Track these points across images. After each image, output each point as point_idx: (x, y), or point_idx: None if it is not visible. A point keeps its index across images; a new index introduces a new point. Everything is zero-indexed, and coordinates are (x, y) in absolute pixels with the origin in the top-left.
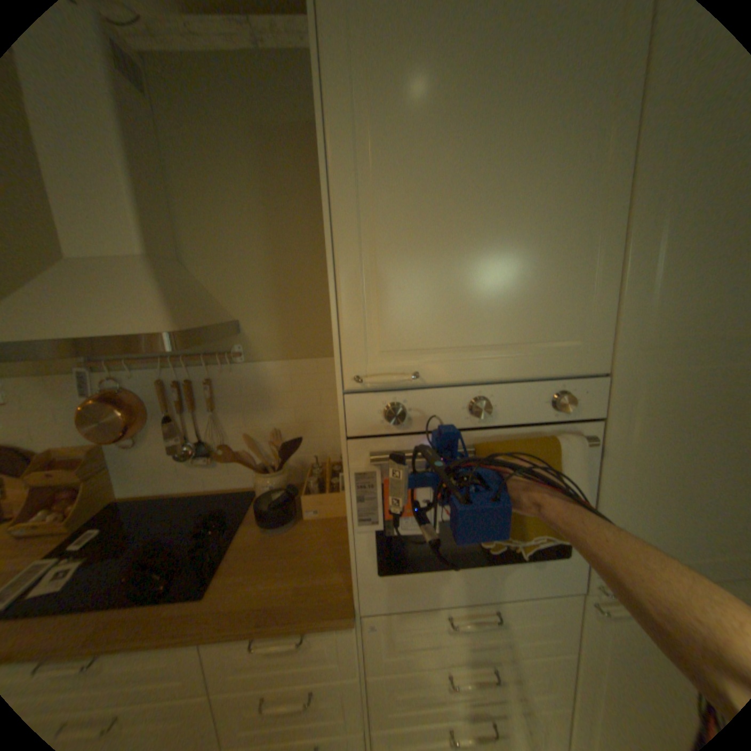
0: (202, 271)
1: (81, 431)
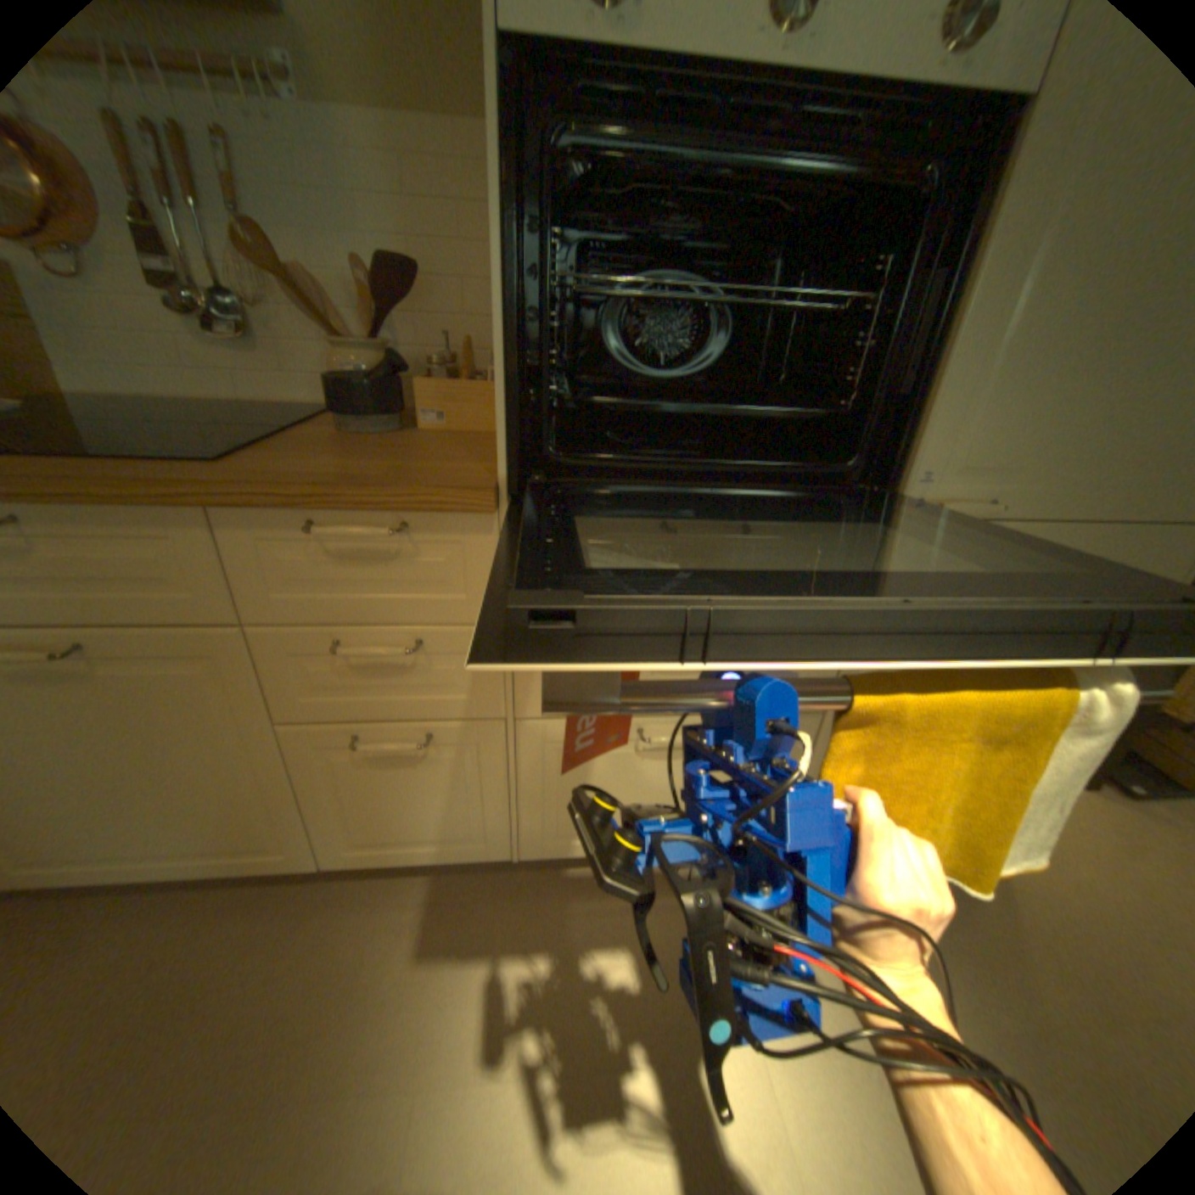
0: None
1: None
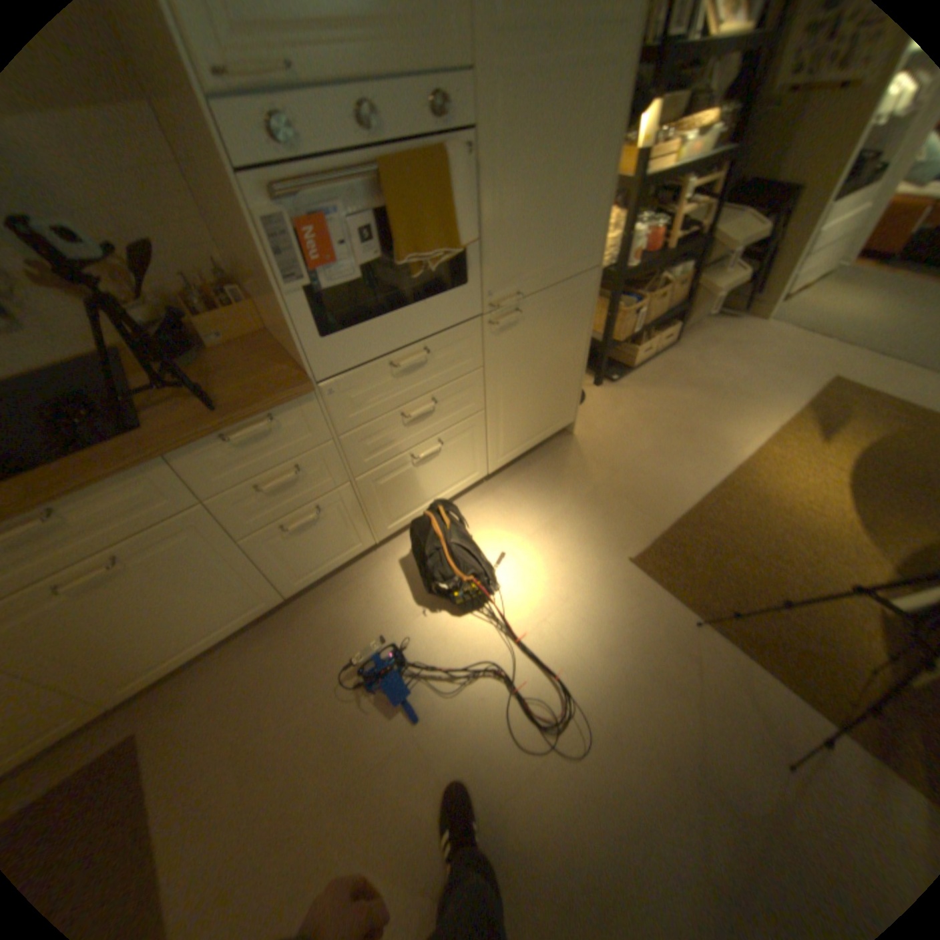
0: None
1: None
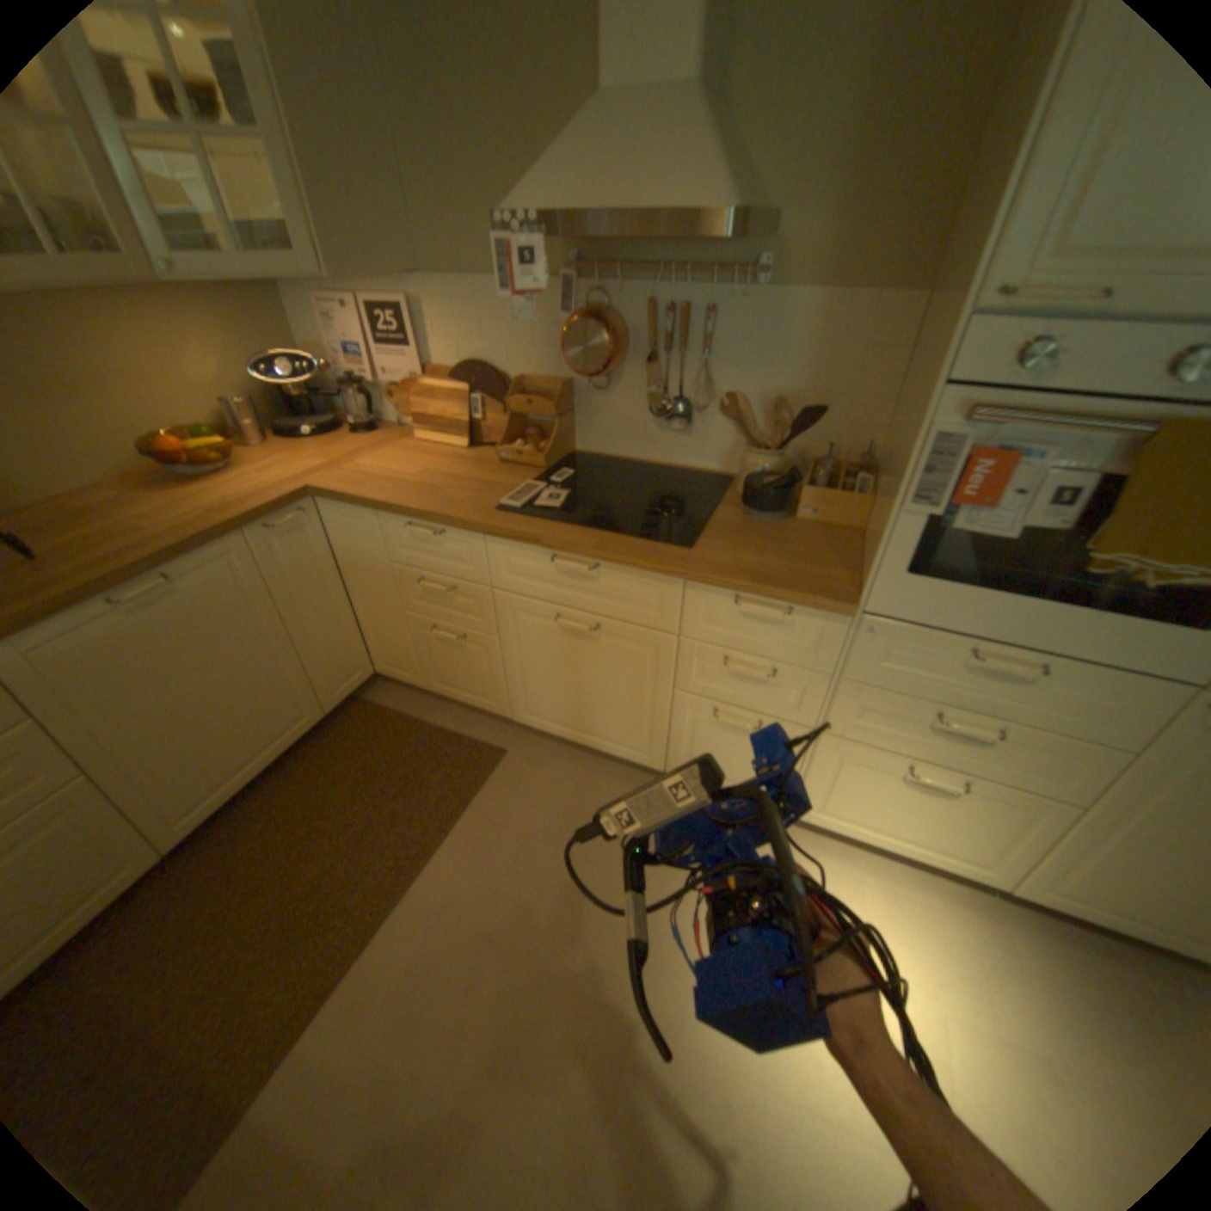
0: (751, 112)
1: (565, 354)
